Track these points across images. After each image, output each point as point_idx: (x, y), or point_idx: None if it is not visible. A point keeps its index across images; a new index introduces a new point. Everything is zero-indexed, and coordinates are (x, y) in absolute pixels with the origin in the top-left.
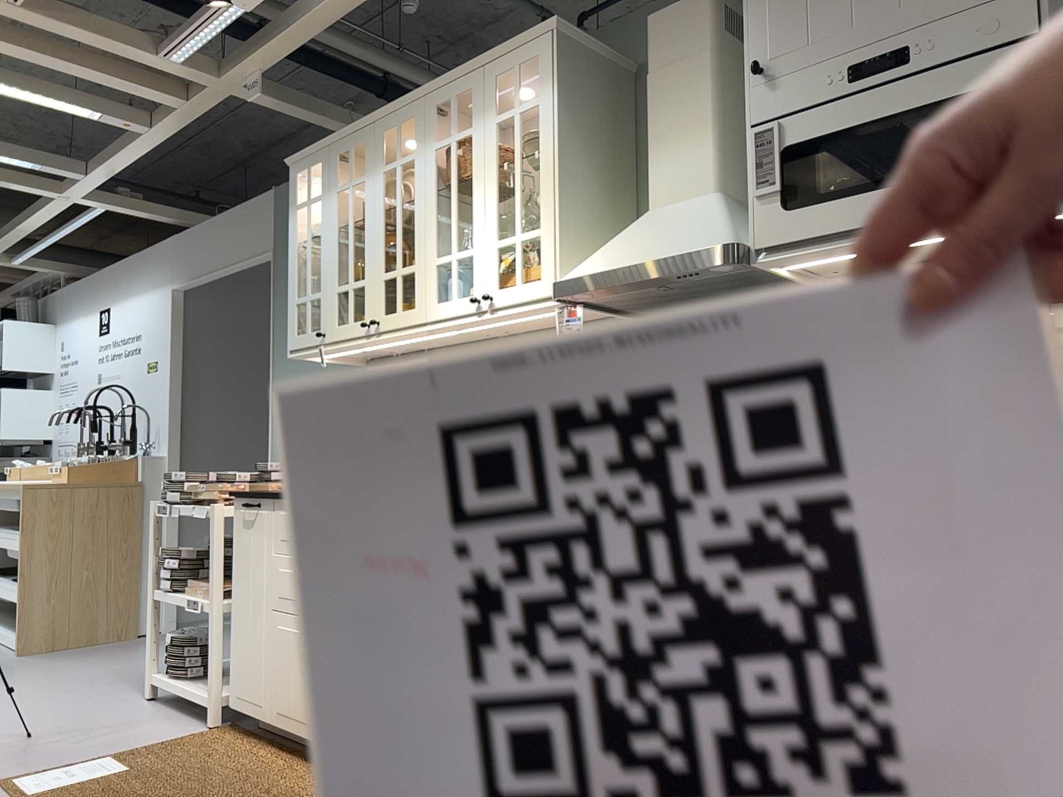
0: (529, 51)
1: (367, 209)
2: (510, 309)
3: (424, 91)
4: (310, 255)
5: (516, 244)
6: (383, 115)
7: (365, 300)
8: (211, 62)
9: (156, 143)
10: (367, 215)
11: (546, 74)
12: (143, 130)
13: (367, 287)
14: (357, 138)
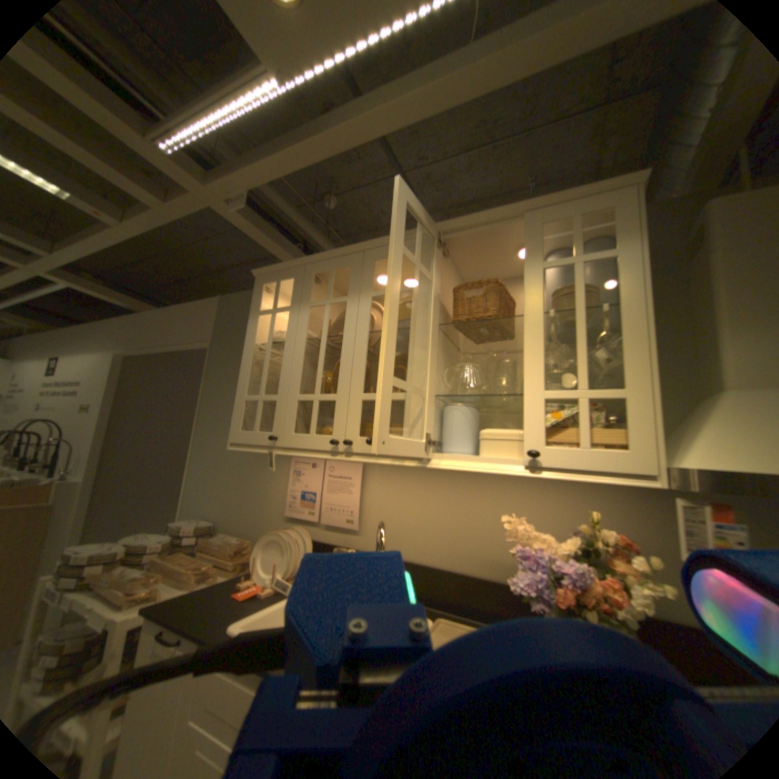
0: (602, 198)
1: (349, 326)
2: (568, 473)
3: (439, 226)
4: (267, 357)
5: (583, 400)
6: (378, 242)
7: (337, 415)
8: (197, 165)
9: (122, 236)
10: (345, 332)
11: (634, 222)
12: (111, 219)
13: (341, 402)
14: (341, 260)
